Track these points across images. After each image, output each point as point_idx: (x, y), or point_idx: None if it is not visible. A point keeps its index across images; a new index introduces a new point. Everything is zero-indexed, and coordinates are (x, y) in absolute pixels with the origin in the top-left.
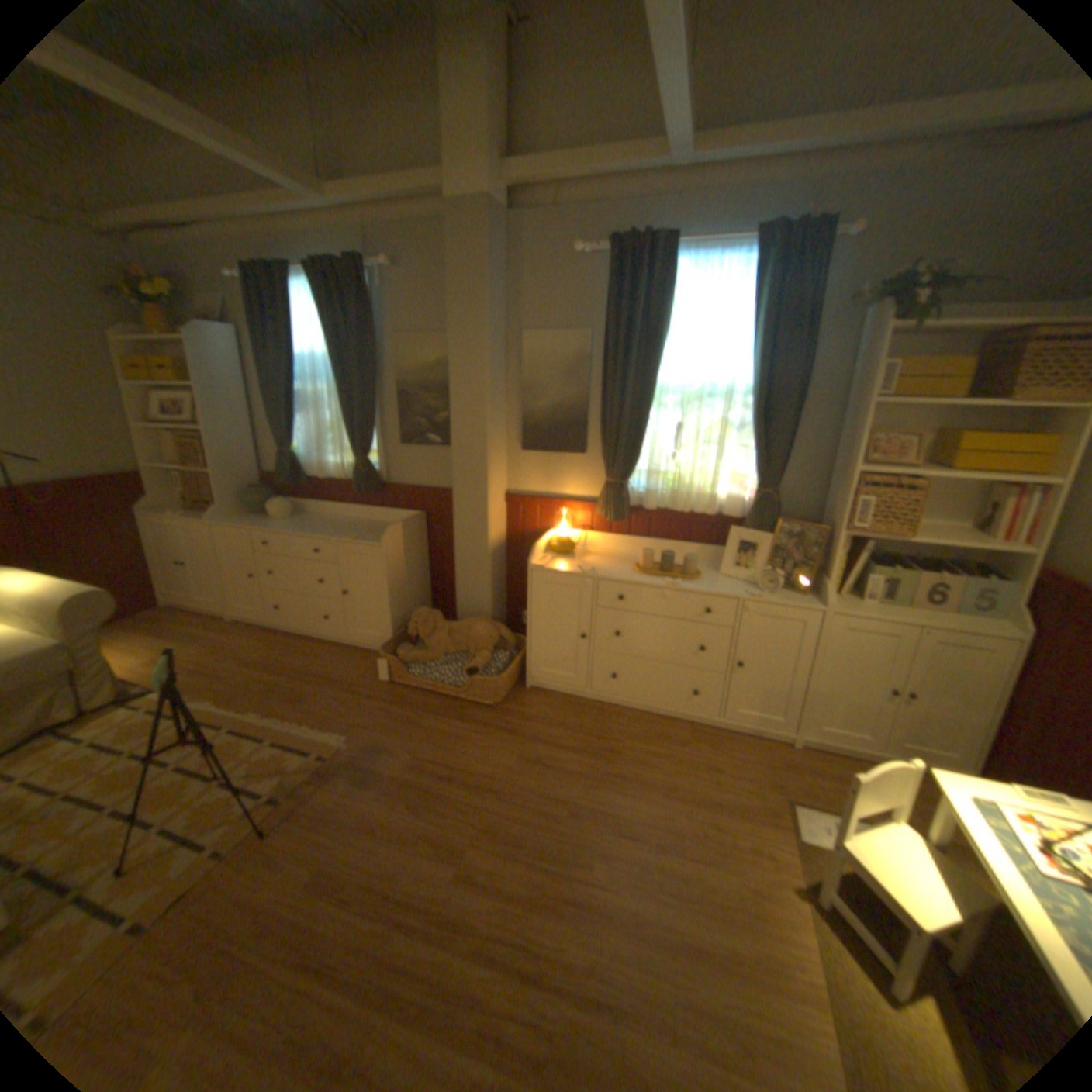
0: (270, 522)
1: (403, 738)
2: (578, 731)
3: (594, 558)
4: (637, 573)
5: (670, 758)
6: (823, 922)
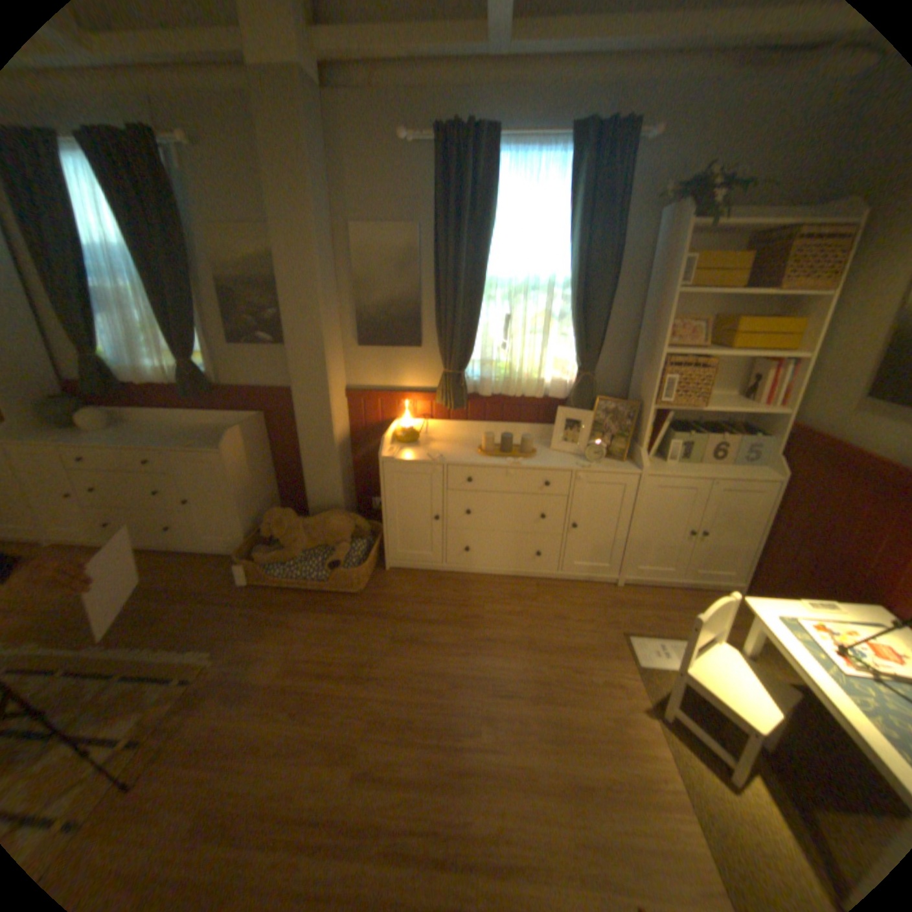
0: (82, 436)
1: (272, 643)
2: (441, 604)
3: (438, 445)
4: (481, 455)
5: (524, 614)
6: (671, 734)
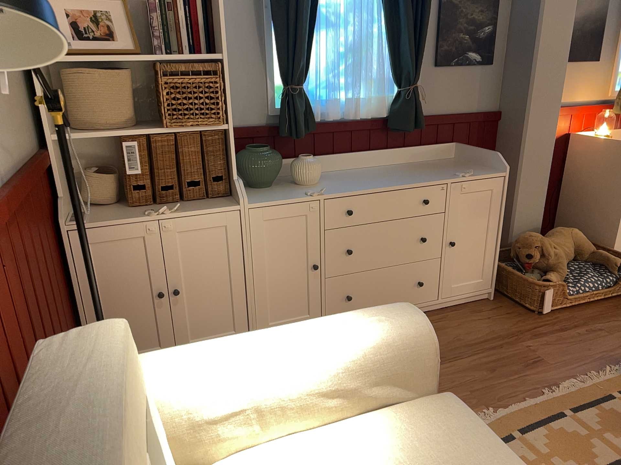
0: (316, 187)
1: None
2: None
3: None
4: None
5: None
6: None
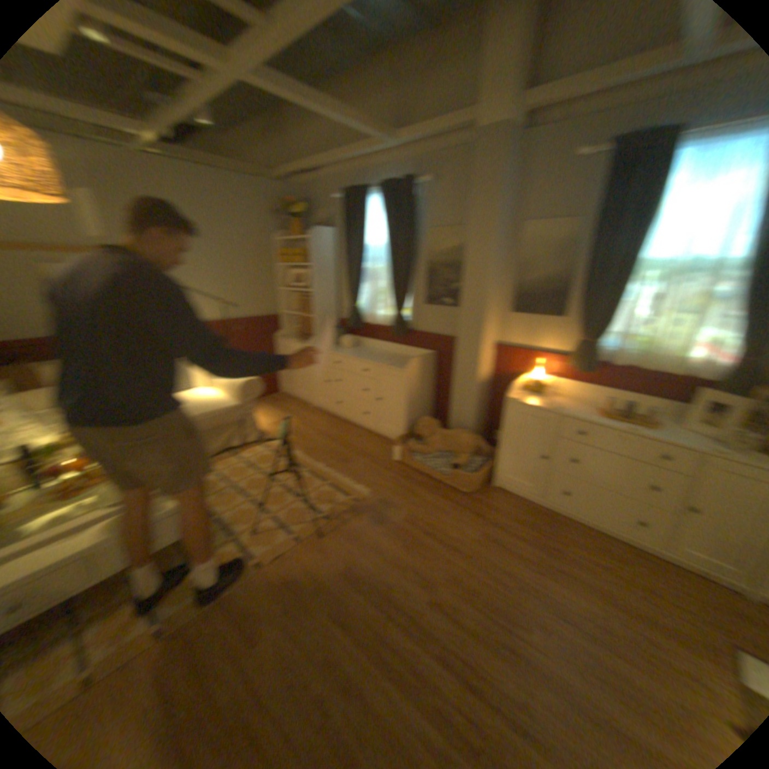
0: (340, 350)
1: (404, 500)
2: (530, 528)
3: (560, 399)
4: (599, 415)
5: (610, 571)
6: None
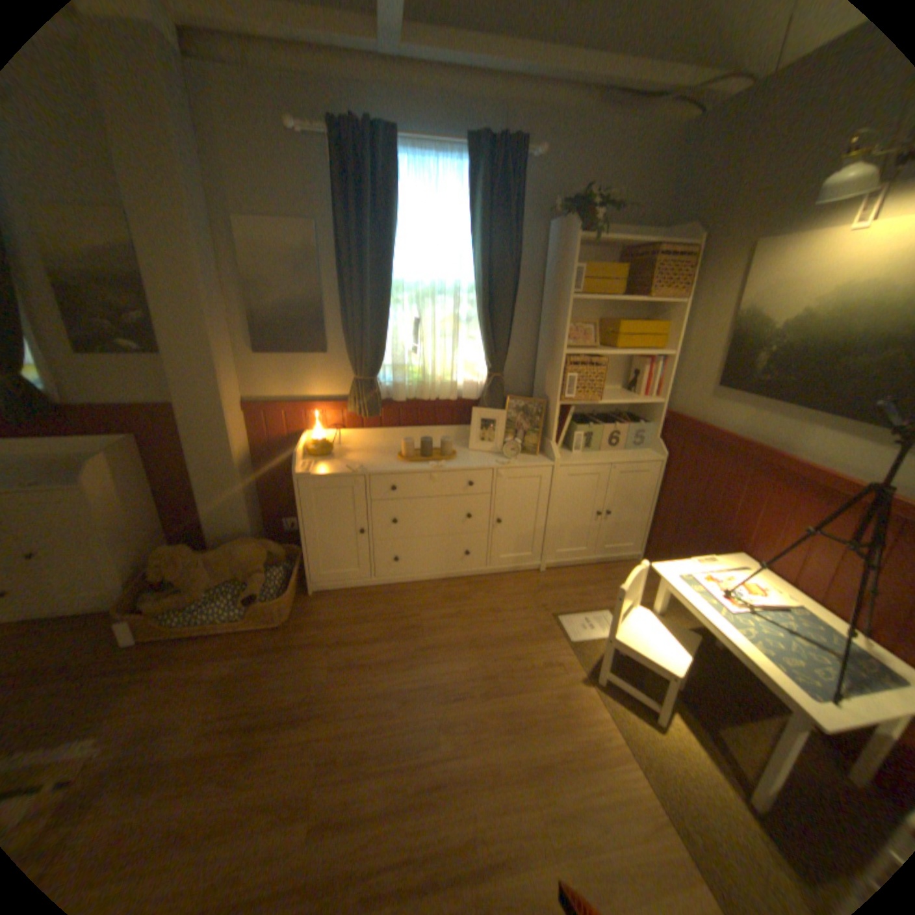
0: None
1: (182, 705)
2: (375, 620)
3: (356, 455)
4: (403, 462)
5: (460, 614)
6: (606, 696)
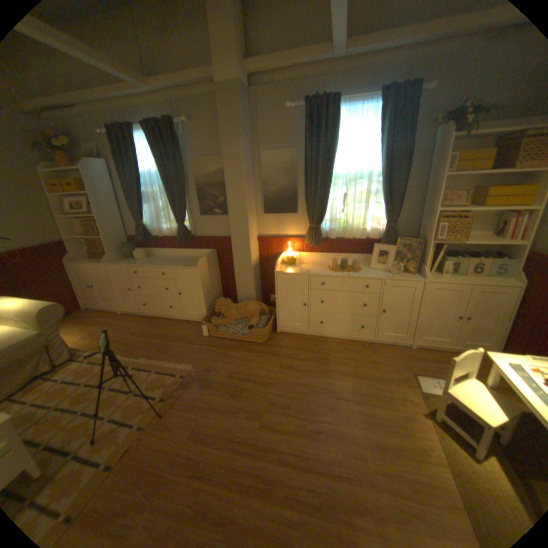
0: (136, 261)
1: (221, 363)
2: (306, 351)
3: (306, 265)
4: (329, 270)
5: (353, 359)
6: (439, 428)
